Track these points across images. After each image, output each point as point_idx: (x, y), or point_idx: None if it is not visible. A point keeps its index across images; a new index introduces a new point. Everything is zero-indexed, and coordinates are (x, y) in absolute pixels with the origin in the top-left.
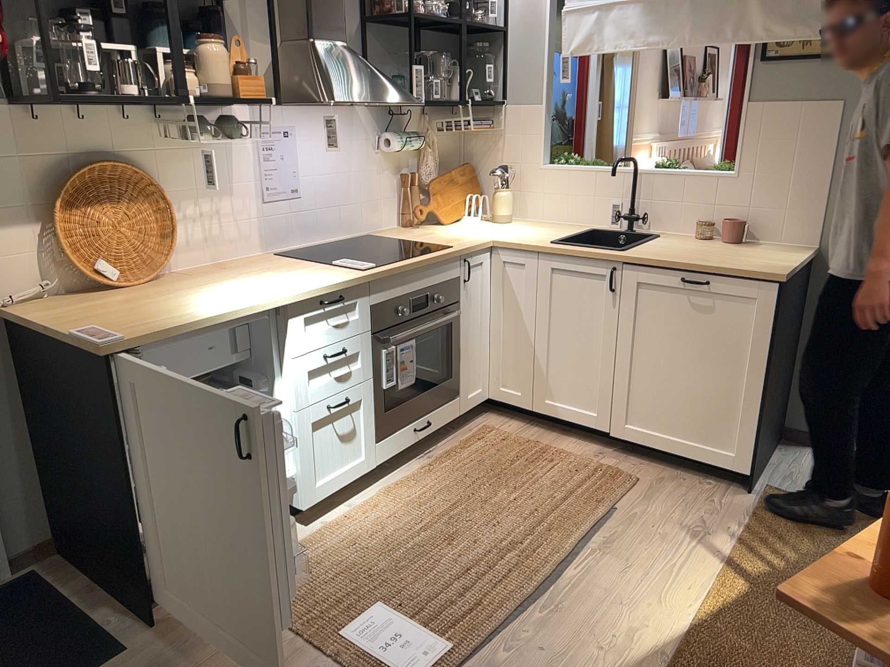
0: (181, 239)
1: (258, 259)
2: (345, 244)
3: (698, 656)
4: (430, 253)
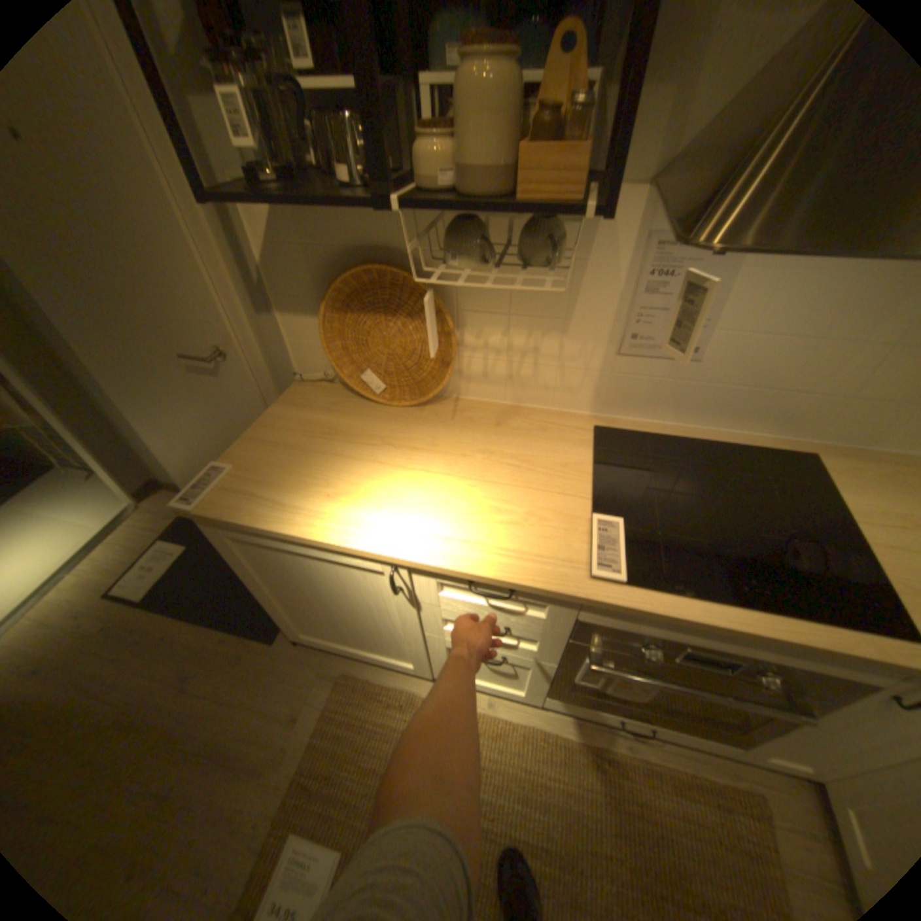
0: (477, 367)
1: (566, 422)
2: (761, 444)
3: None
4: (813, 625)
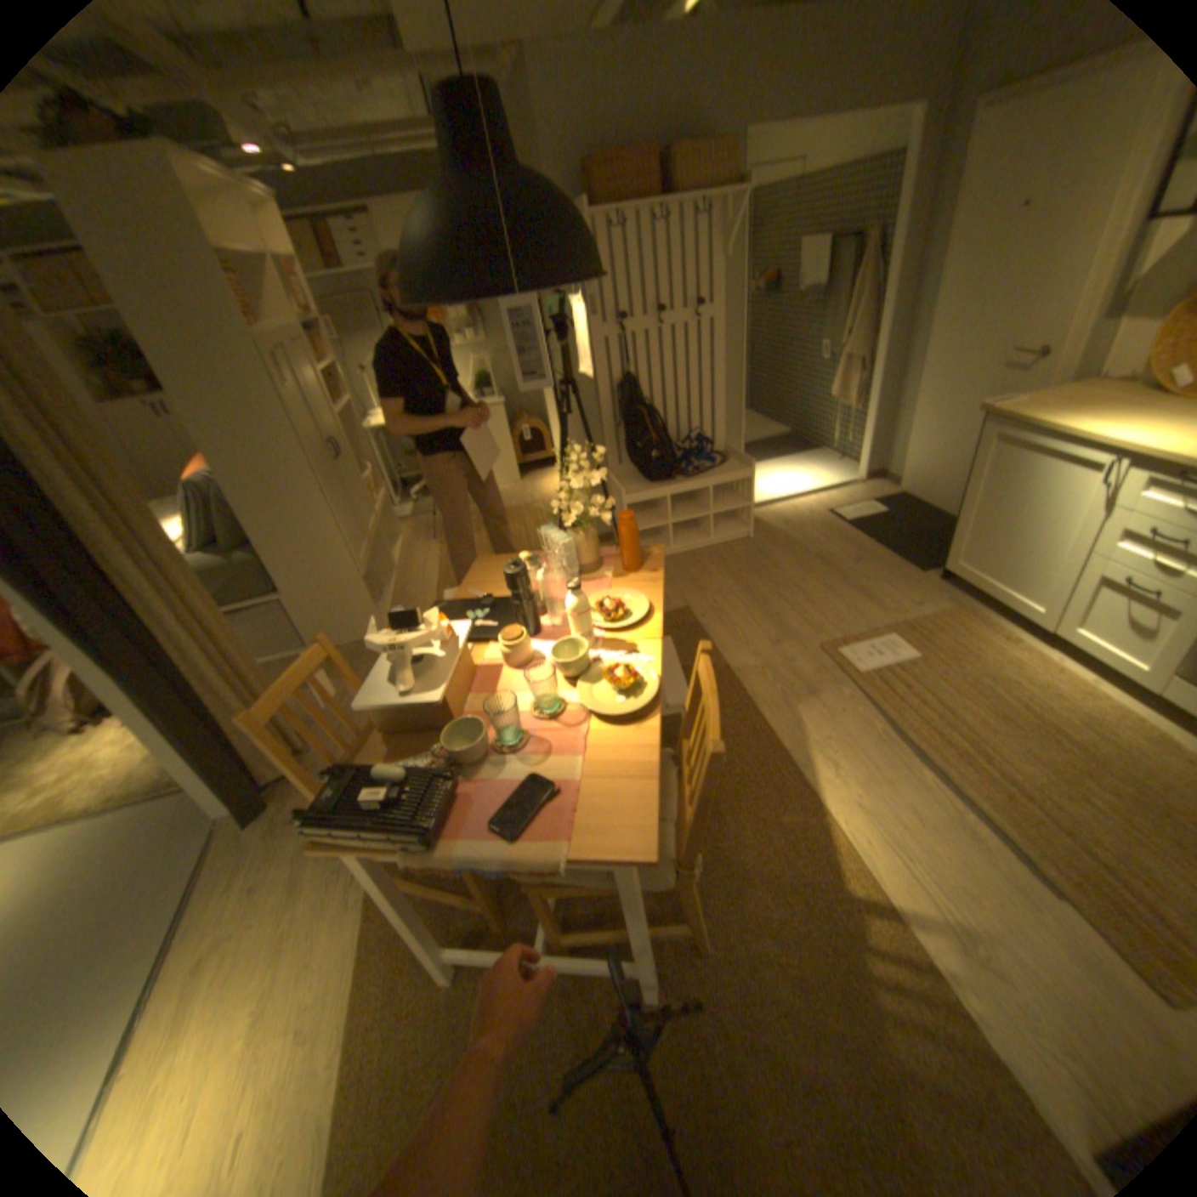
0: None
1: None
2: None
3: (793, 783)
4: None
